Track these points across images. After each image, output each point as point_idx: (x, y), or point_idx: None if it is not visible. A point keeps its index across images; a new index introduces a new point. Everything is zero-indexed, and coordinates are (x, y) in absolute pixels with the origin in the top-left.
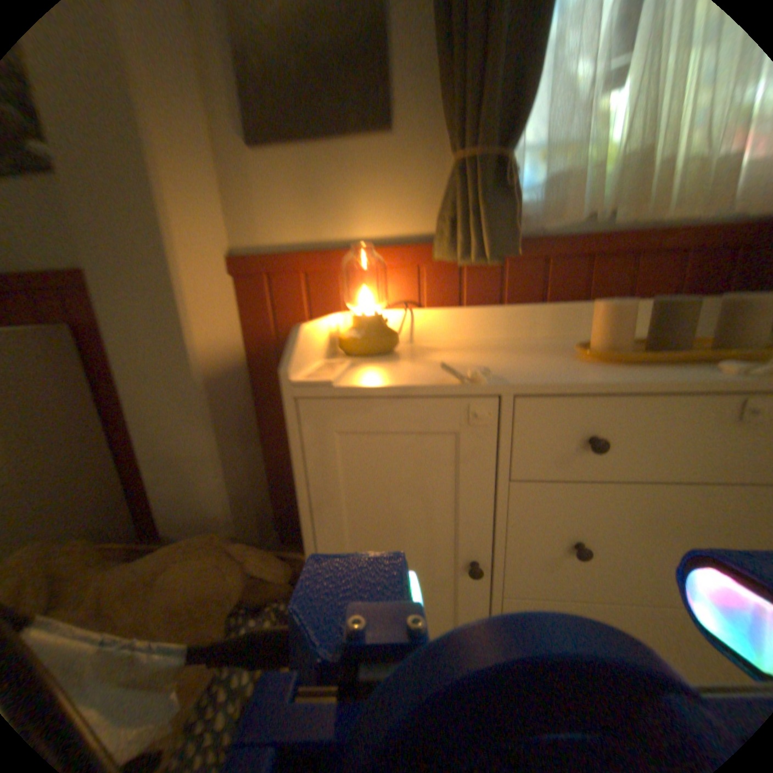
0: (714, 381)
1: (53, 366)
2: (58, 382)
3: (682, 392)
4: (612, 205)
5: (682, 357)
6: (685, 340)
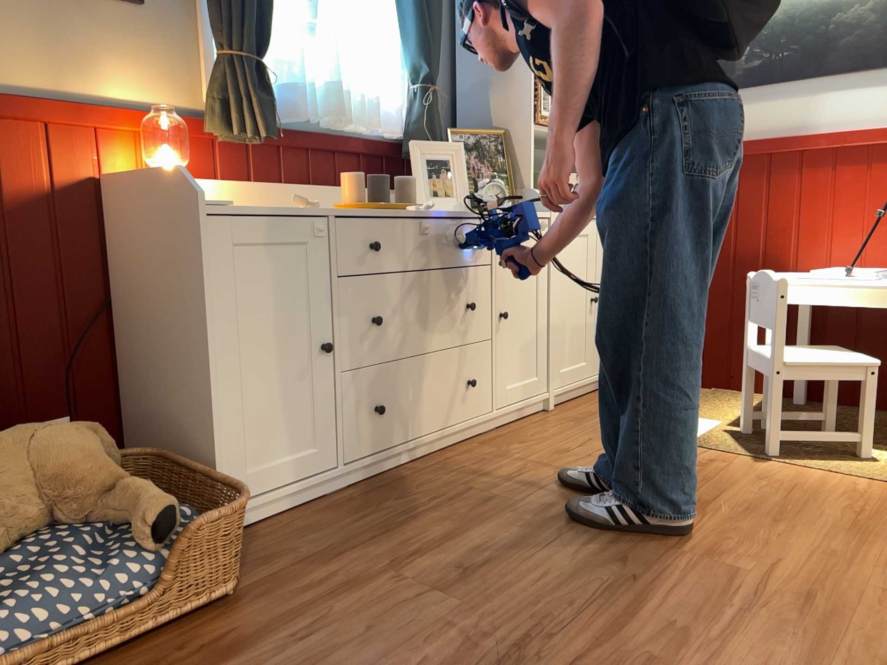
0: (408, 212)
1: None
2: None
3: (399, 216)
4: (319, 112)
5: (390, 205)
6: (386, 199)
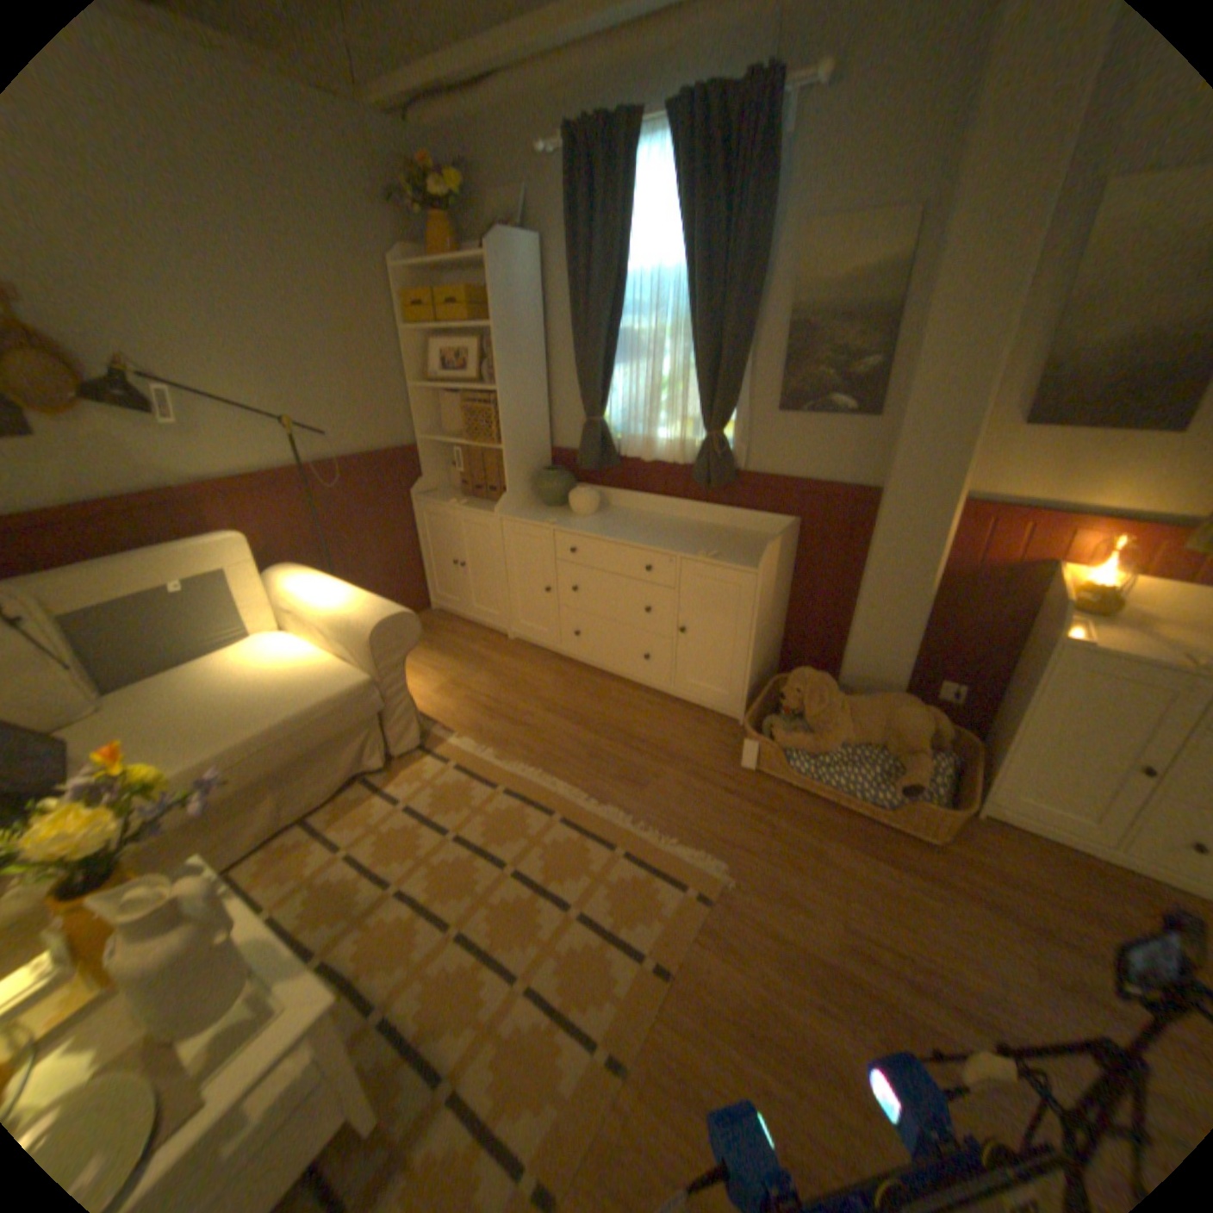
0: None
1: (788, 549)
2: (787, 560)
3: None
4: None
5: None
6: None
